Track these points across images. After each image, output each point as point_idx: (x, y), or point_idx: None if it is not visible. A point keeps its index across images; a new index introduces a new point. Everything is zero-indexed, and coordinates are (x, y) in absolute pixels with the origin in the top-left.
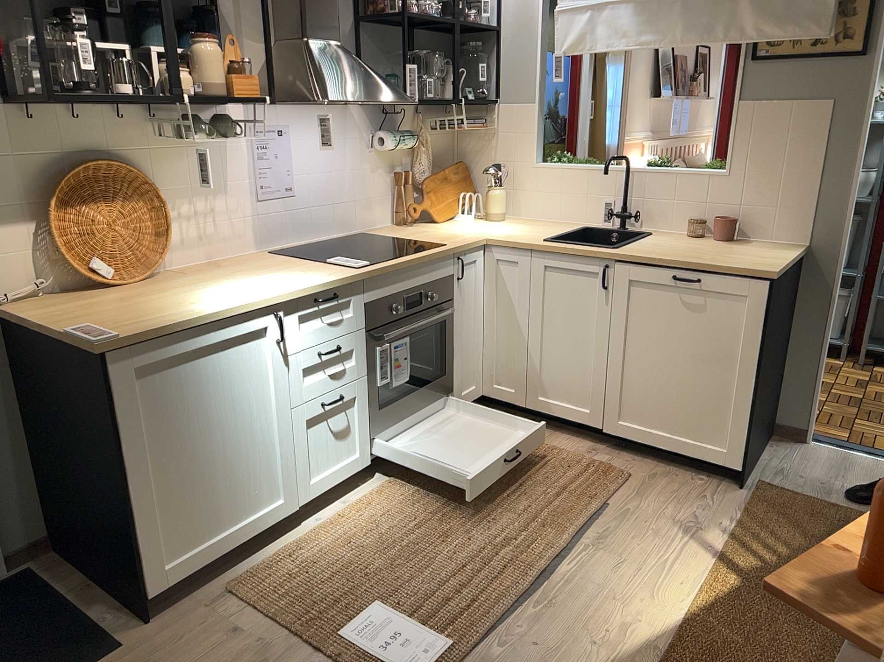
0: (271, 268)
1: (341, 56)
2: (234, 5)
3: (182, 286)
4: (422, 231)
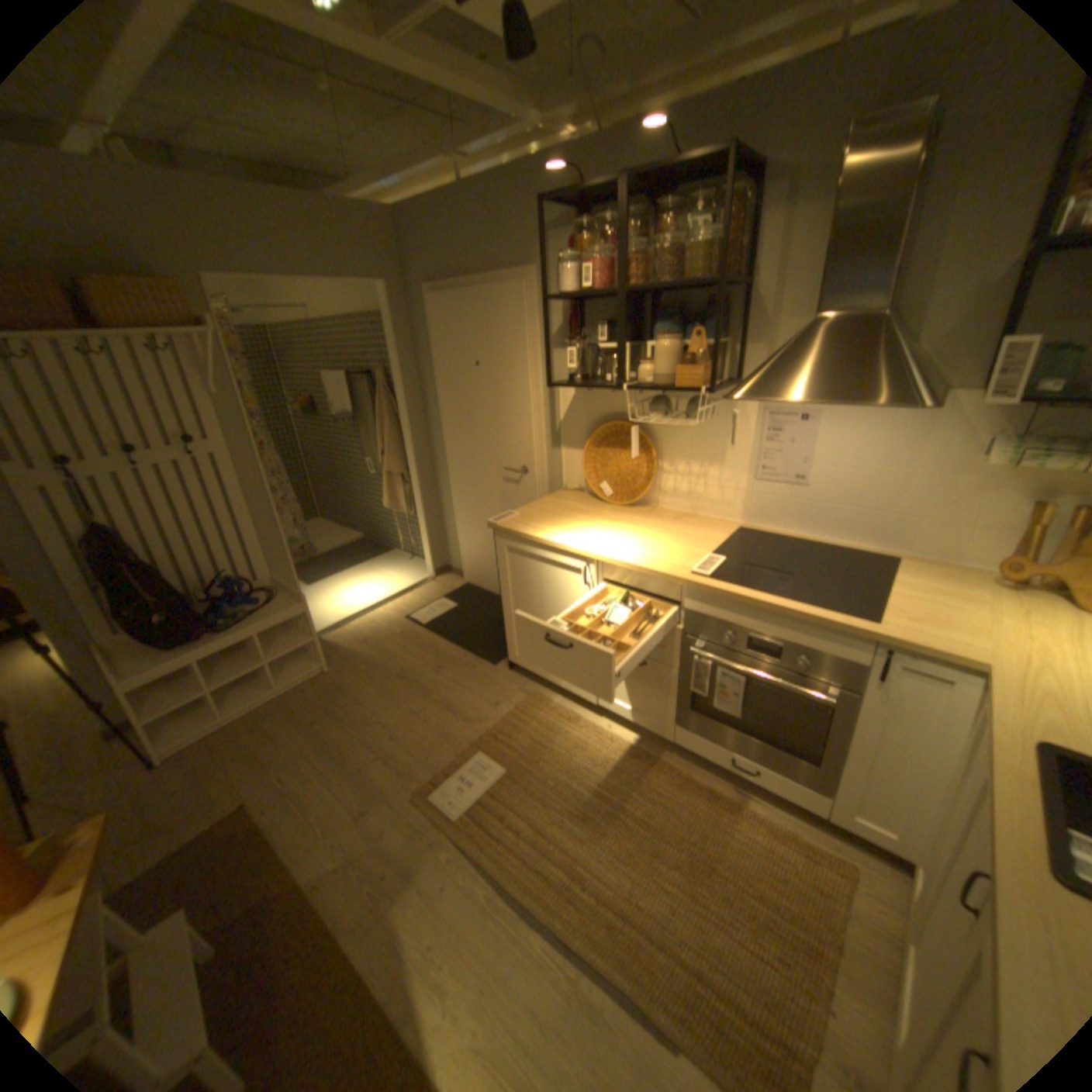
0: (679, 537)
1: (866, 331)
2: (775, 281)
3: (613, 518)
4: (977, 600)
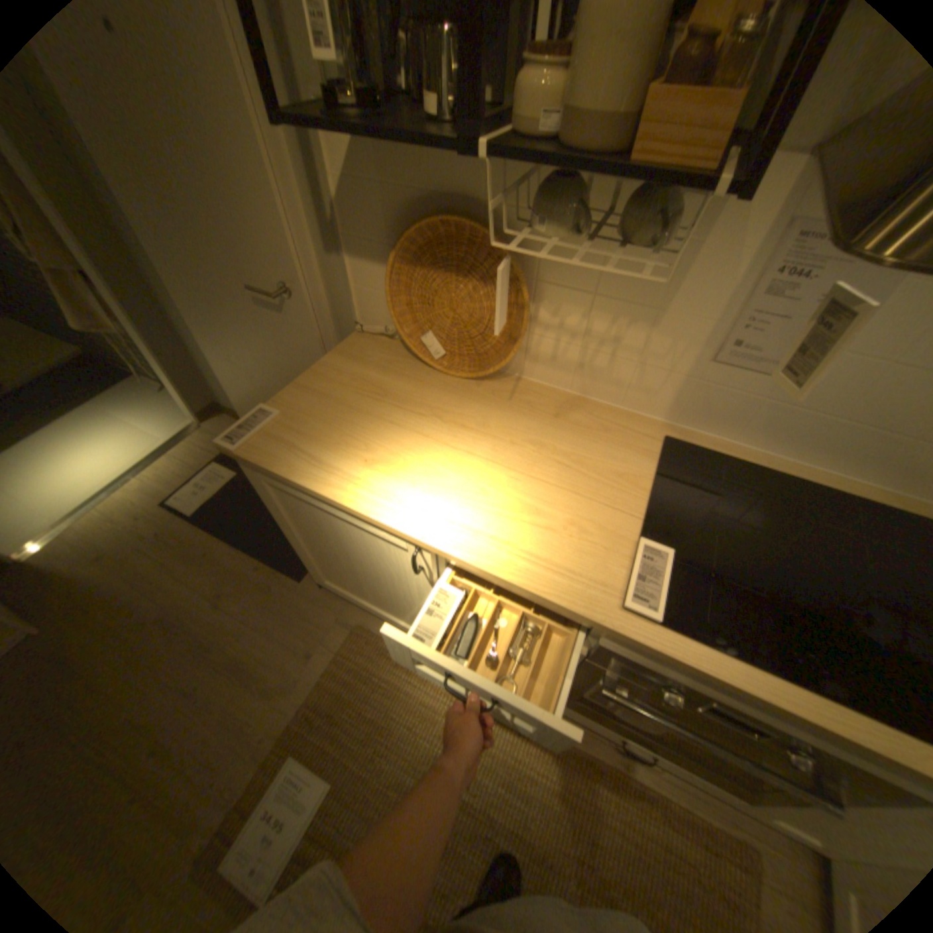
0: (576, 472)
1: None
2: None
3: (453, 416)
4: None
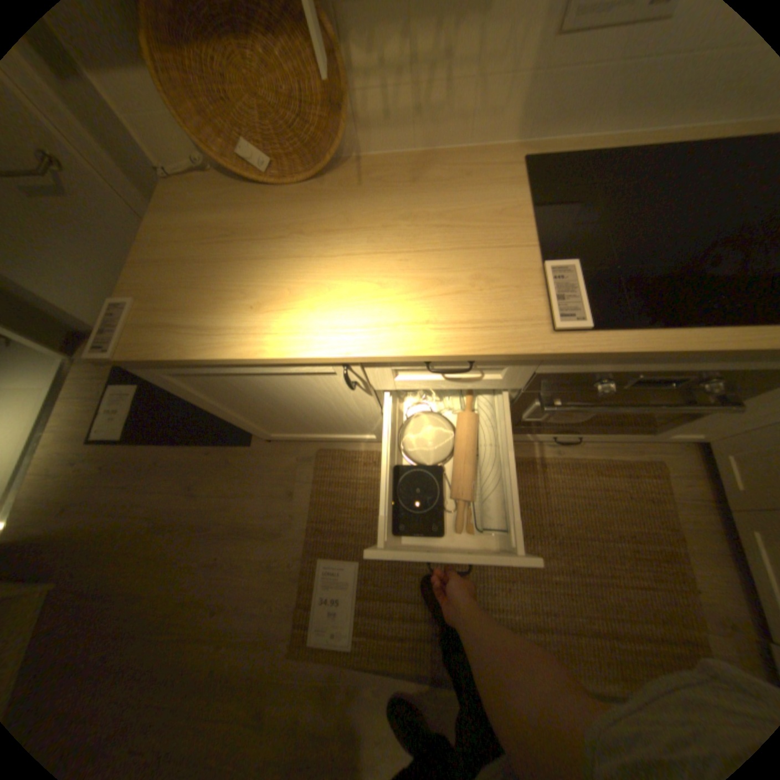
0: (458, 228)
1: None
2: None
3: (313, 225)
4: None
